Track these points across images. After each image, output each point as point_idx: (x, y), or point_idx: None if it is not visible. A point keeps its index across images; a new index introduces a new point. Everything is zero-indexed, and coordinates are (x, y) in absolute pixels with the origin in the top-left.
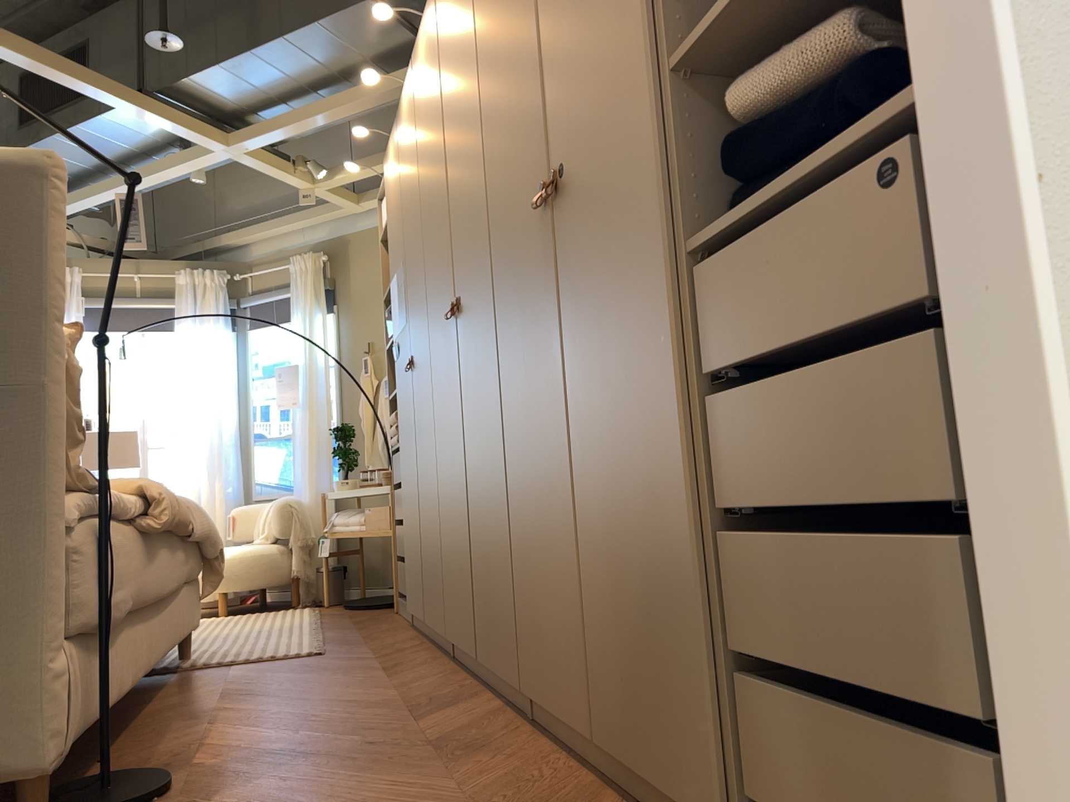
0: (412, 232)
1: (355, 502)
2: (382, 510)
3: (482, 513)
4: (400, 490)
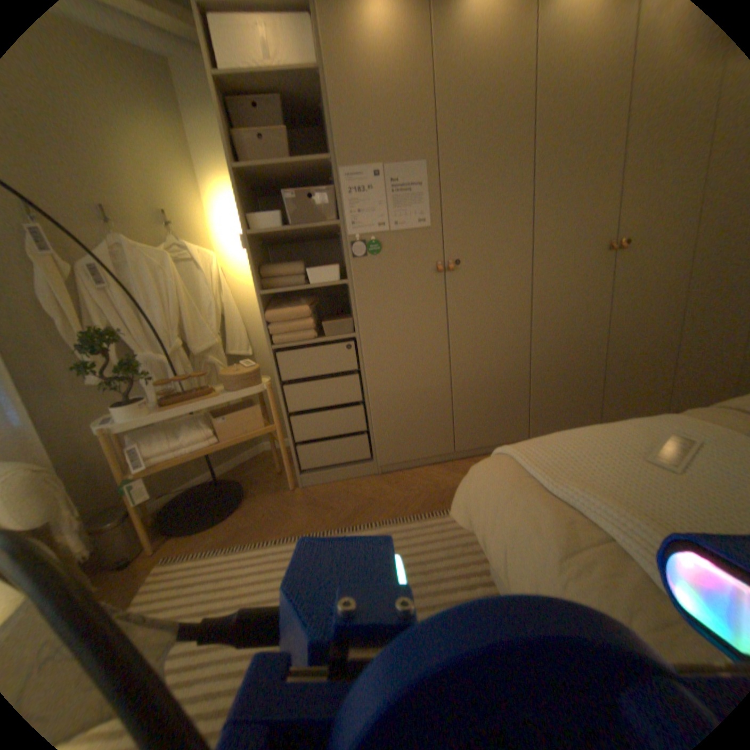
0: (480, 148)
1: (66, 430)
2: (247, 411)
3: (622, 357)
4: (323, 380)
